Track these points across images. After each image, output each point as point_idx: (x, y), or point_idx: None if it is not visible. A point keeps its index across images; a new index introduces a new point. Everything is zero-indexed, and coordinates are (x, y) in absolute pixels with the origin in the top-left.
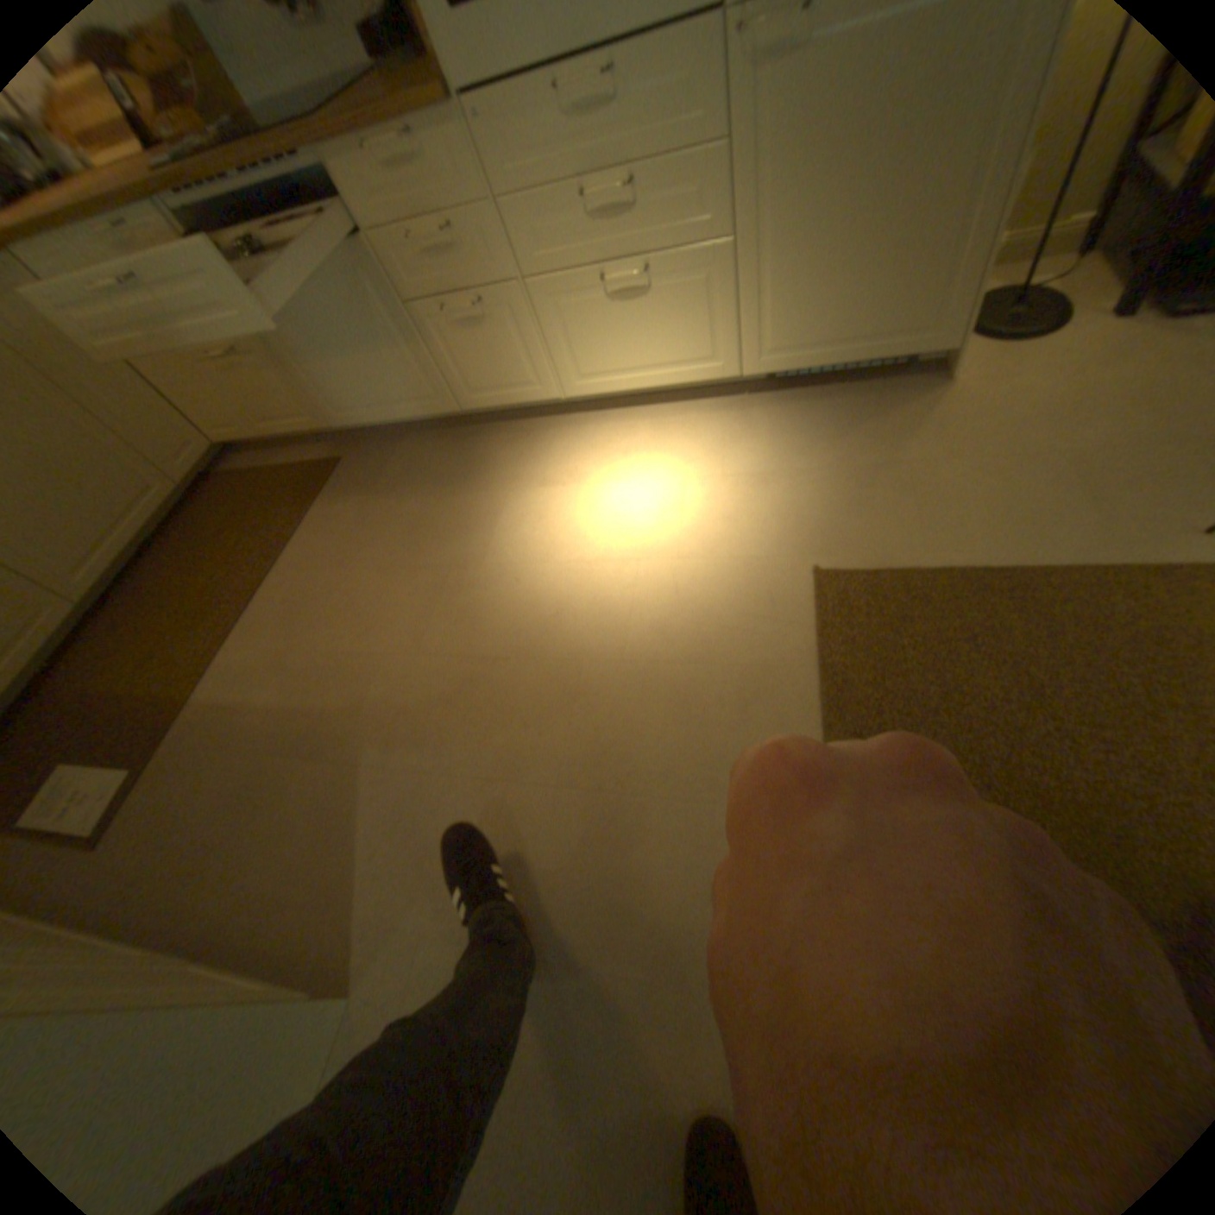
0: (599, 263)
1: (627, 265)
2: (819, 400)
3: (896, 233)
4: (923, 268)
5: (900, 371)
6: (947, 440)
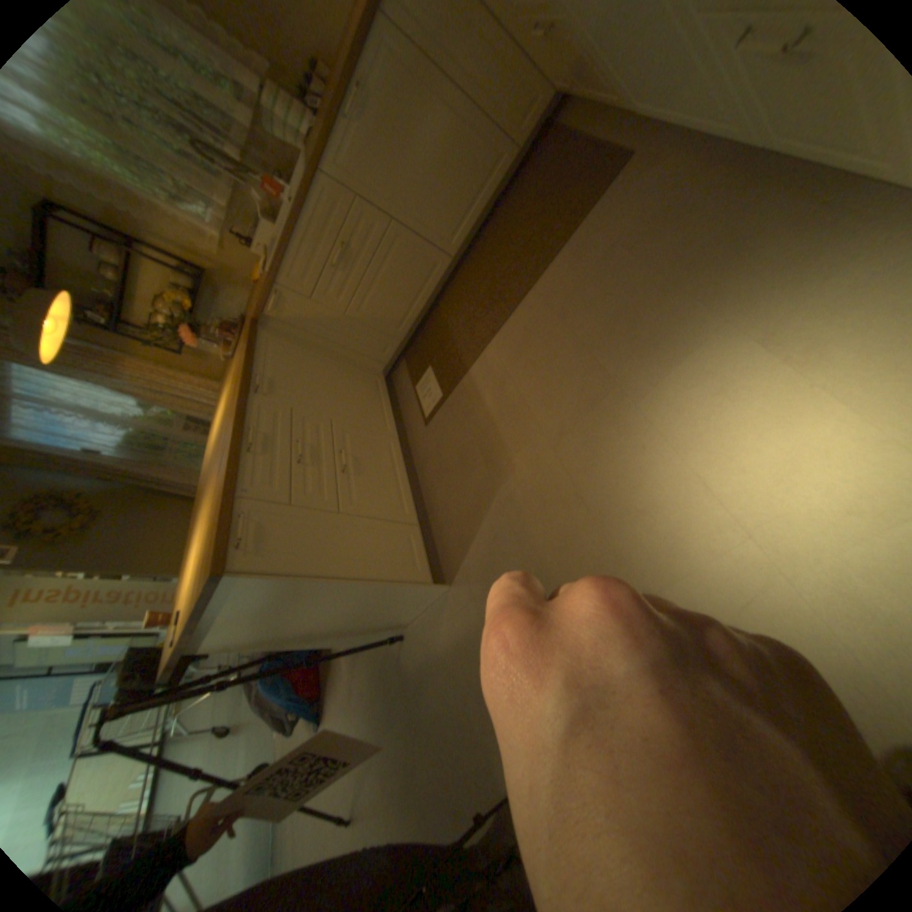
0: None
1: None
2: None
3: None
4: None
5: None
6: None
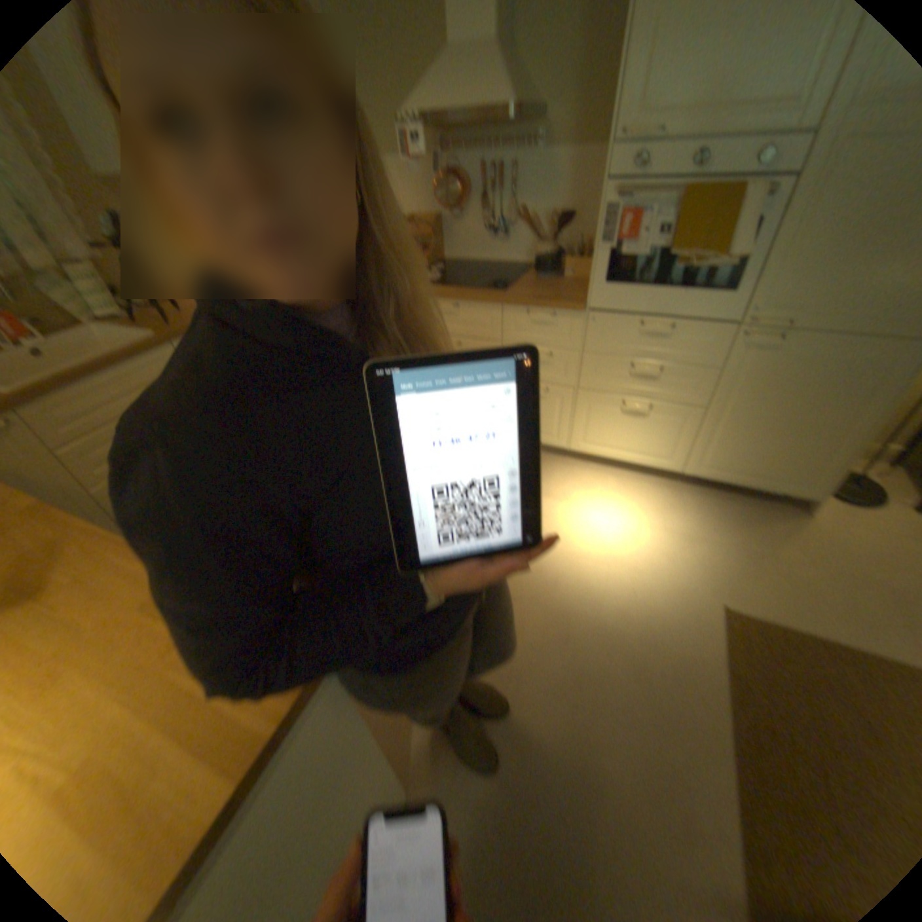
0: (623, 397)
1: (639, 403)
2: (725, 502)
3: (798, 437)
4: (808, 458)
5: (777, 501)
6: (808, 554)
